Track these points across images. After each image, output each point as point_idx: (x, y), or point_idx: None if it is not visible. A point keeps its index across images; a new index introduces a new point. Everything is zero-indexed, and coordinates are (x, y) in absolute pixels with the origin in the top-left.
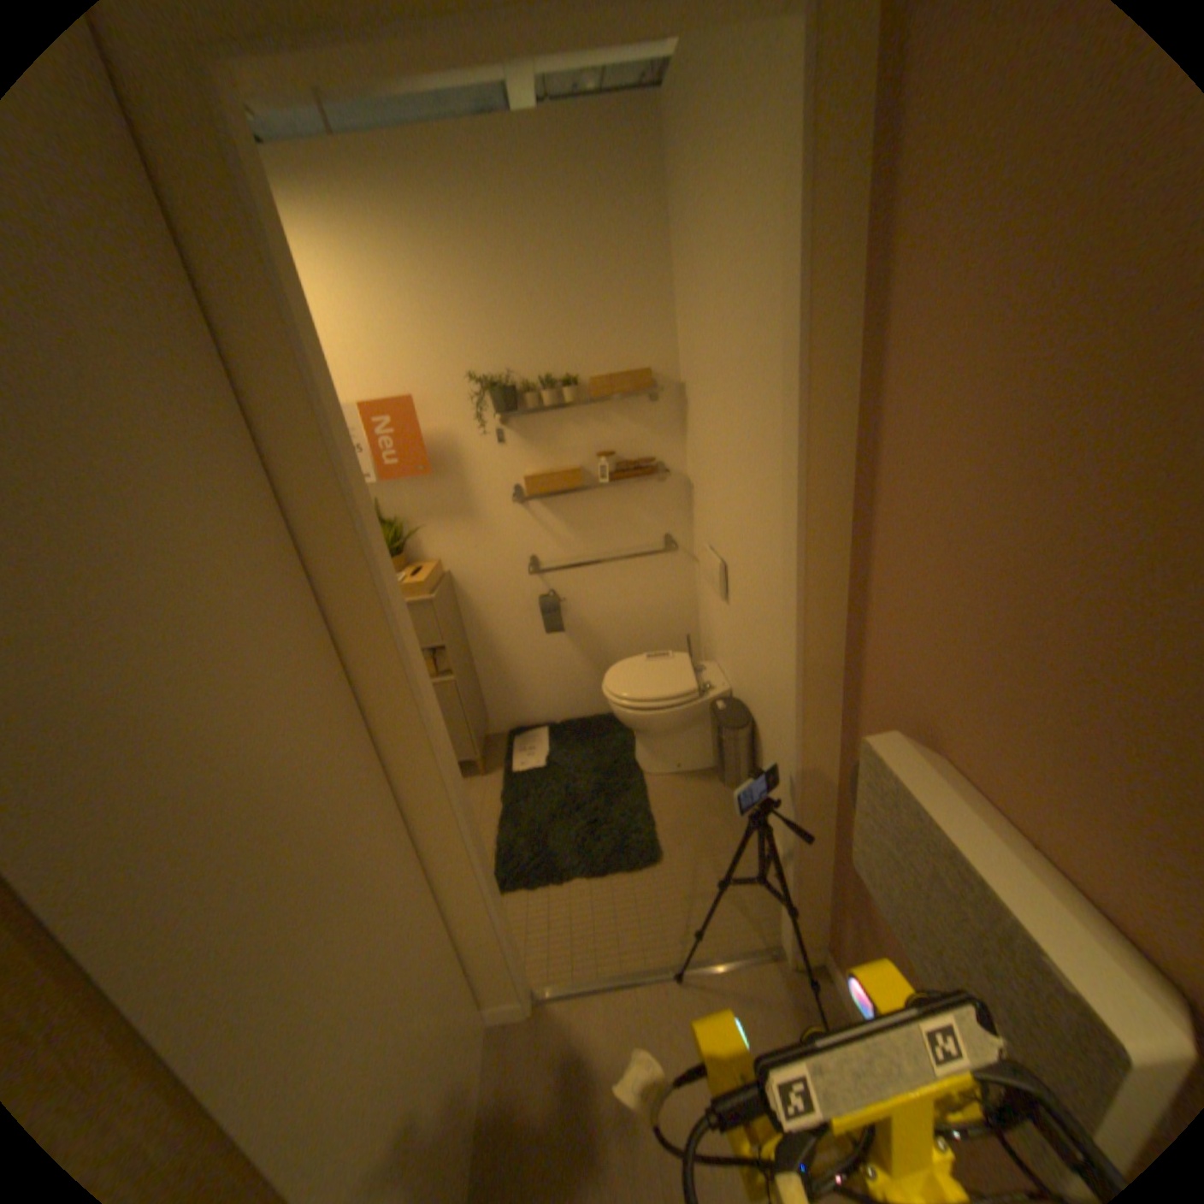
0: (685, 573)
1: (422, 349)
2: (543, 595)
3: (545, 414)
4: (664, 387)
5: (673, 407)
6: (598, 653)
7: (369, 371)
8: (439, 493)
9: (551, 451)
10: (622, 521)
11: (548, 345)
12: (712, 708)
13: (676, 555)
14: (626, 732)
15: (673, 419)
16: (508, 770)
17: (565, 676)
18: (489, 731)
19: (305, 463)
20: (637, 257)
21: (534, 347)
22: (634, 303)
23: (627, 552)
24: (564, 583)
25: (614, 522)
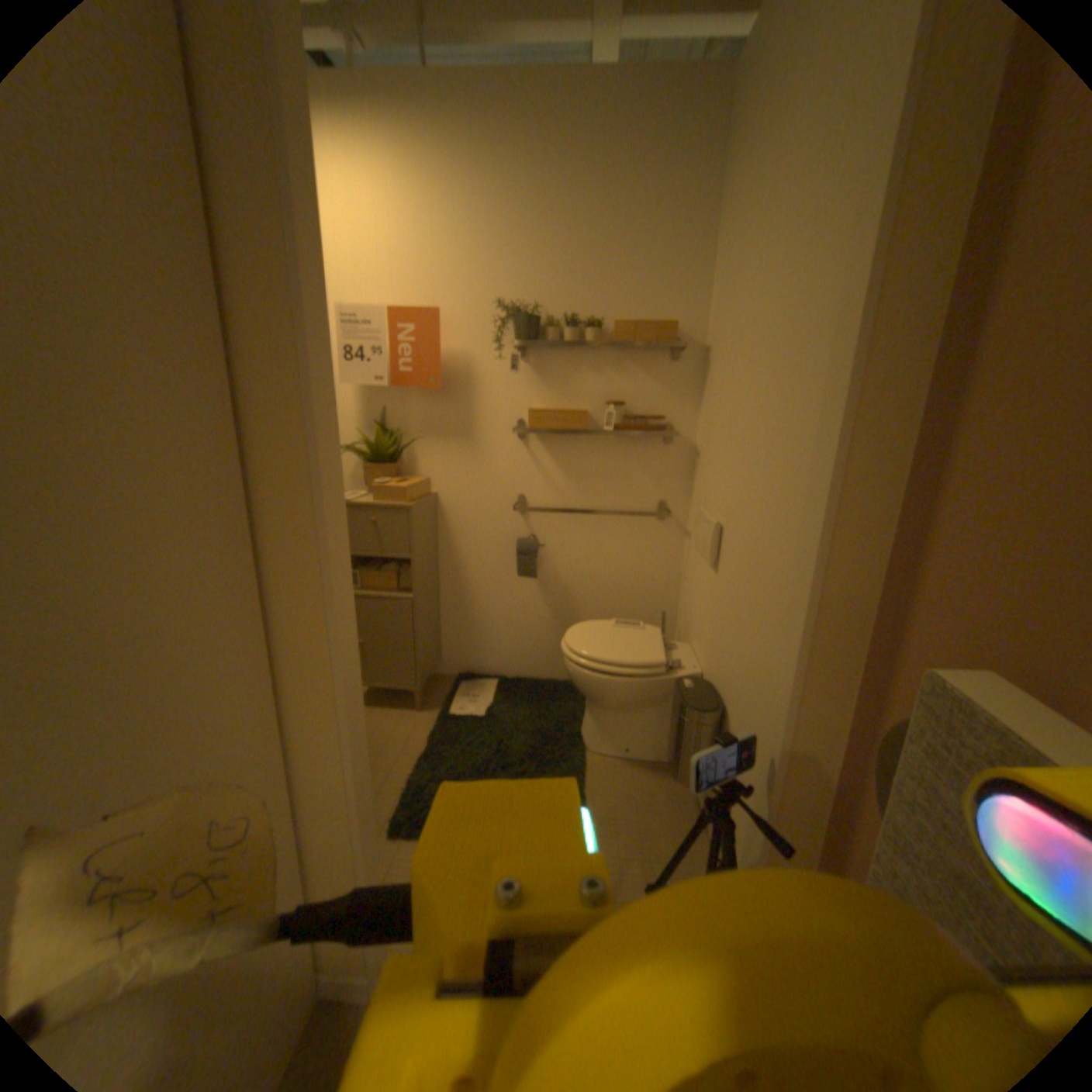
0: (676, 543)
1: (461, 267)
2: (524, 535)
3: (564, 349)
4: (690, 339)
5: (695, 364)
6: (568, 609)
7: (407, 280)
8: (445, 410)
9: (563, 387)
10: (621, 473)
11: (582, 281)
12: (680, 682)
13: (670, 521)
14: (580, 700)
15: (694, 377)
16: (446, 708)
17: (529, 626)
18: (441, 667)
19: (254, 196)
20: (687, 208)
21: (567, 281)
22: (675, 253)
23: (619, 508)
24: (548, 526)
25: (611, 473)
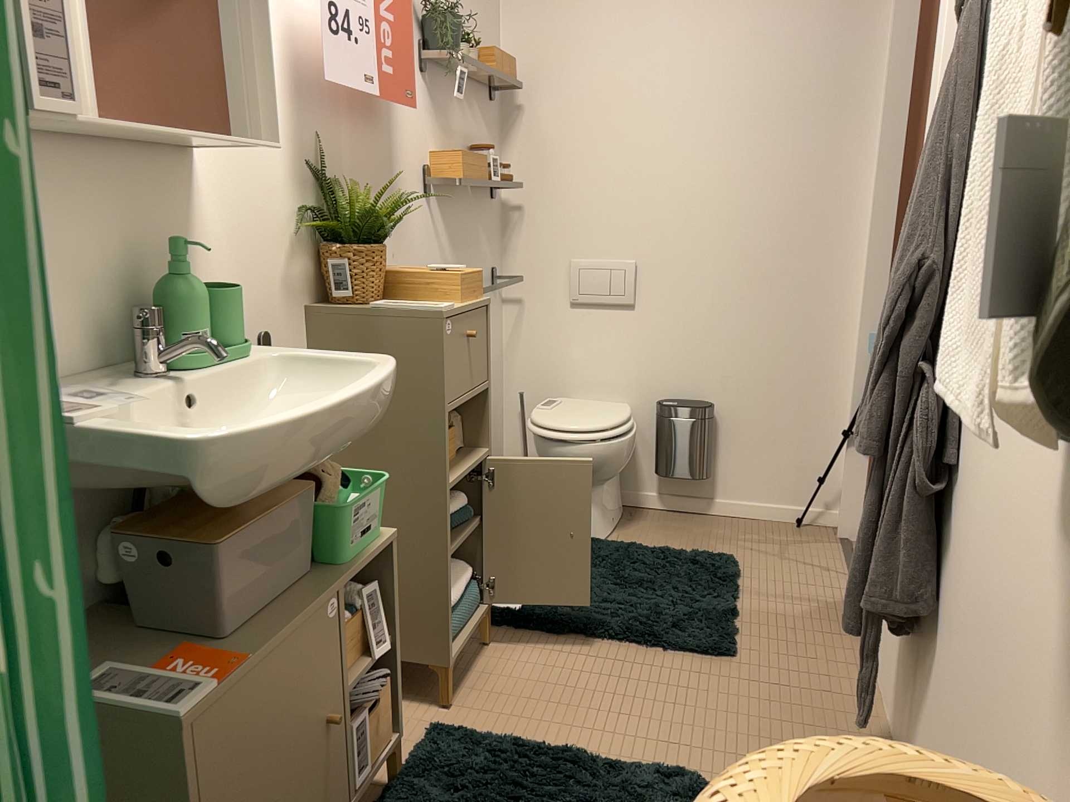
0: (499, 318)
1: None
2: None
3: (444, 78)
4: (514, 89)
5: (497, 115)
6: None
7: None
8: (374, 151)
9: (446, 129)
10: (476, 241)
11: None
12: (668, 406)
13: (496, 294)
14: None
15: (498, 129)
16: (508, 613)
17: None
18: None
19: None
20: None
21: None
22: None
23: None
24: None
25: (472, 242)
